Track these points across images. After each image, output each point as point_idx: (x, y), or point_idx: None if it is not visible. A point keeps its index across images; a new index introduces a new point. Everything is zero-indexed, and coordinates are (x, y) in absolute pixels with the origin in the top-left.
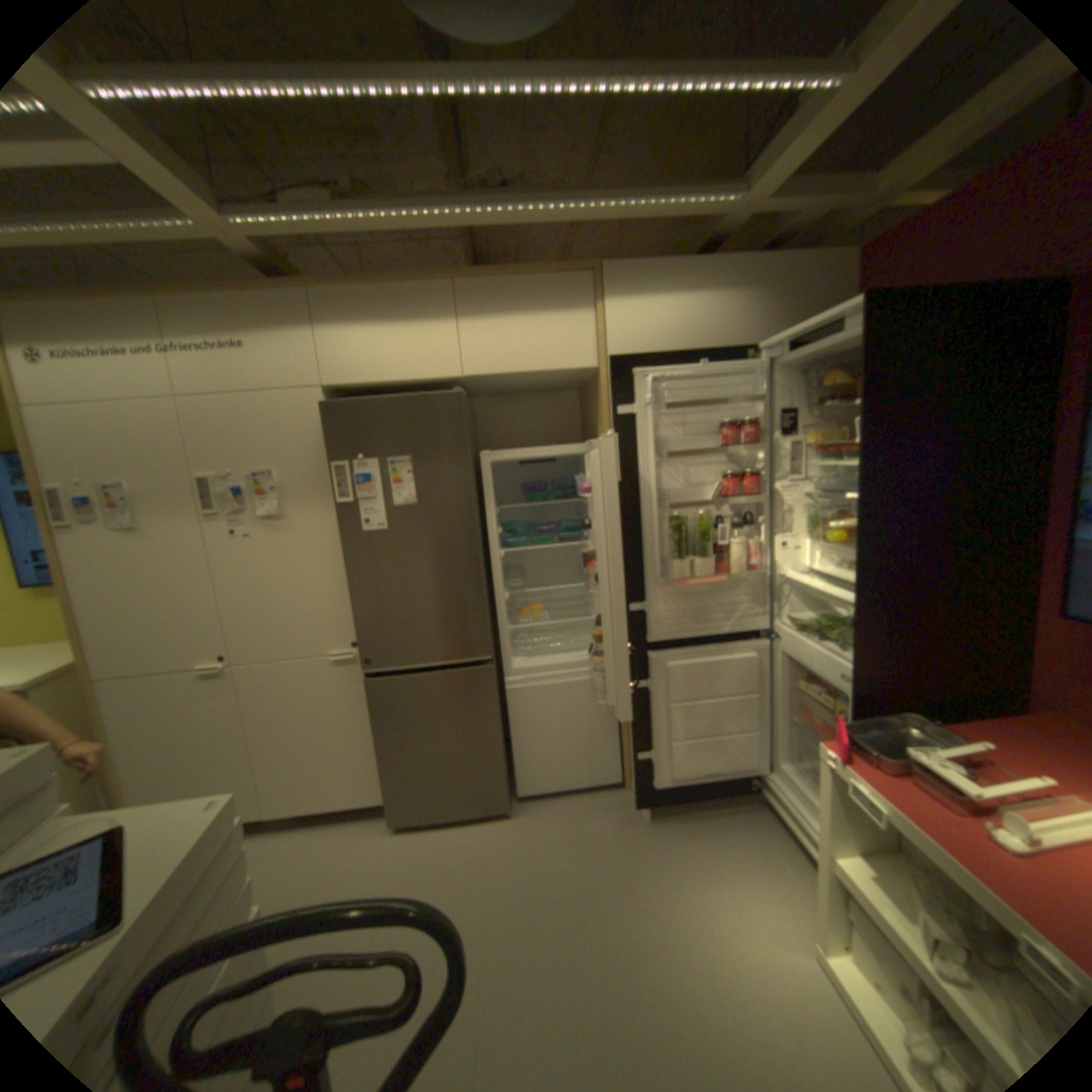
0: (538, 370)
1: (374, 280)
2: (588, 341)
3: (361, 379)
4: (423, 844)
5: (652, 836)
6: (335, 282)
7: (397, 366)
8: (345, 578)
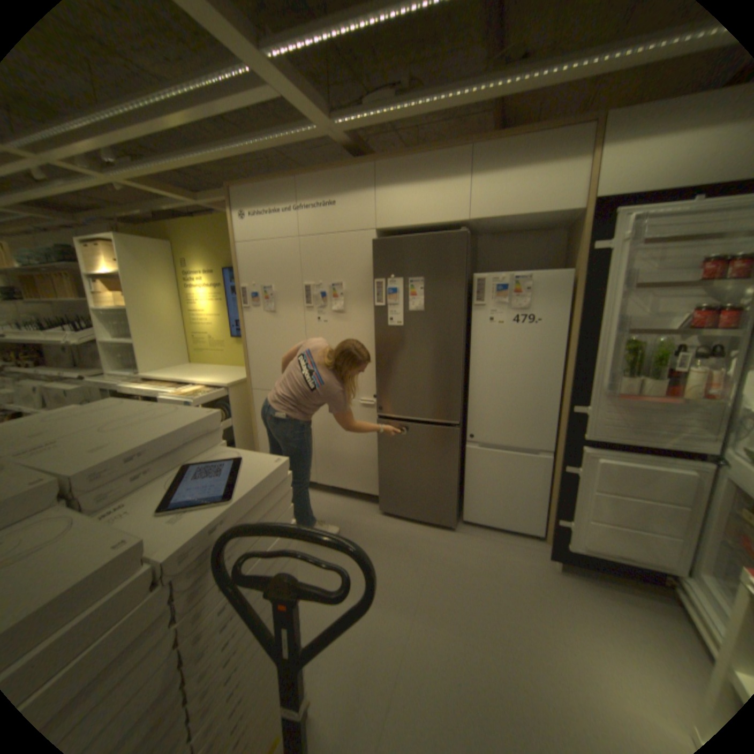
0: (530, 212)
1: (417, 151)
2: (580, 185)
3: (399, 223)
4: (397, 527)
5: (560, 583)
6: (391, 156)
7: (424, 213)
8: (374, 354)
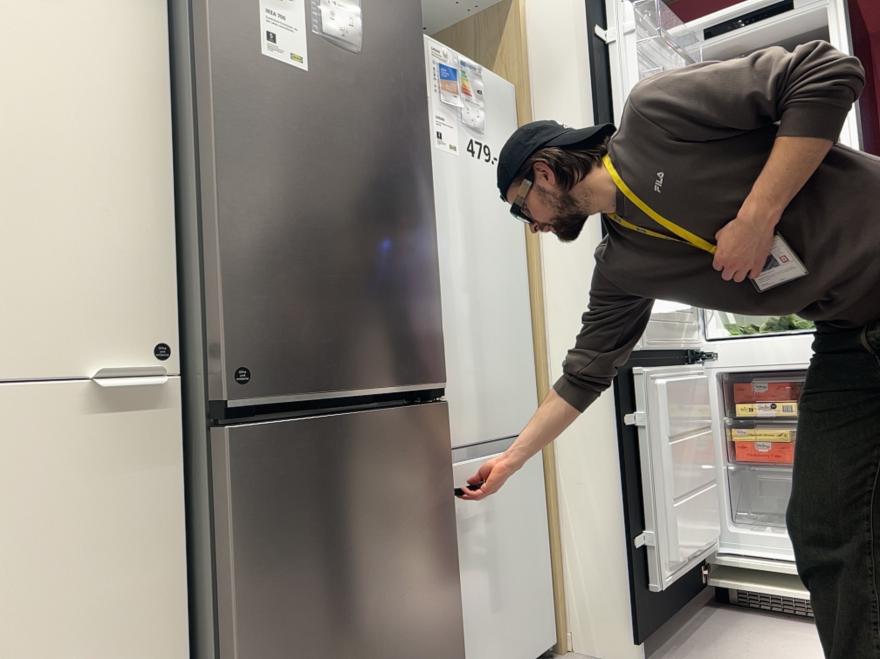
0: None
1: None
2: None
3: None
4: None
5: None
6: None
7: None
8: (155, 170)
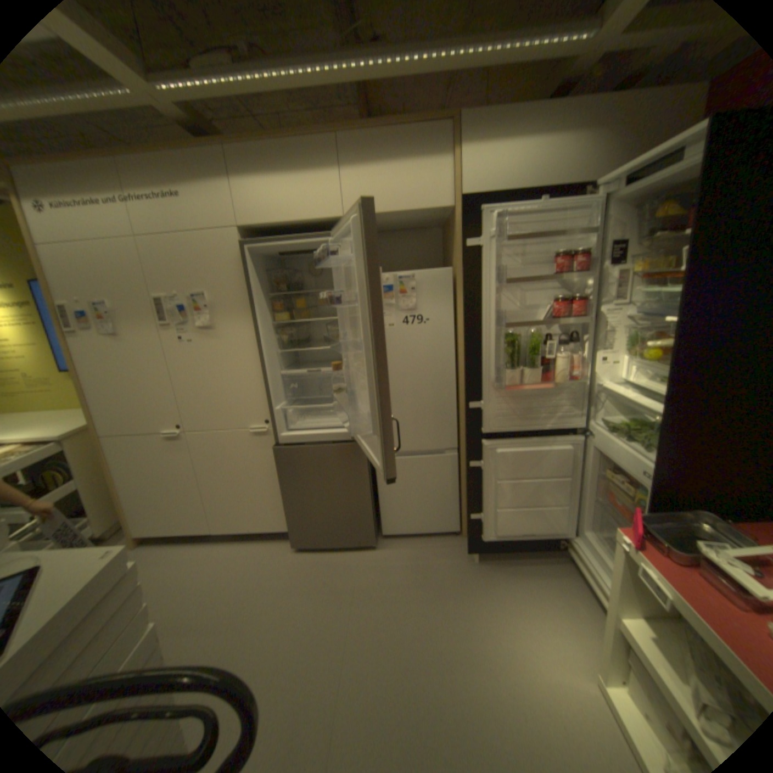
0: (403, 210)
1: (273, 136)
2: (446, 183)
3: (265, 220)
4: (314, 562)
5: (478, 574)
6: (243, 139)
7: (292, 209)
8: (259, 374)
